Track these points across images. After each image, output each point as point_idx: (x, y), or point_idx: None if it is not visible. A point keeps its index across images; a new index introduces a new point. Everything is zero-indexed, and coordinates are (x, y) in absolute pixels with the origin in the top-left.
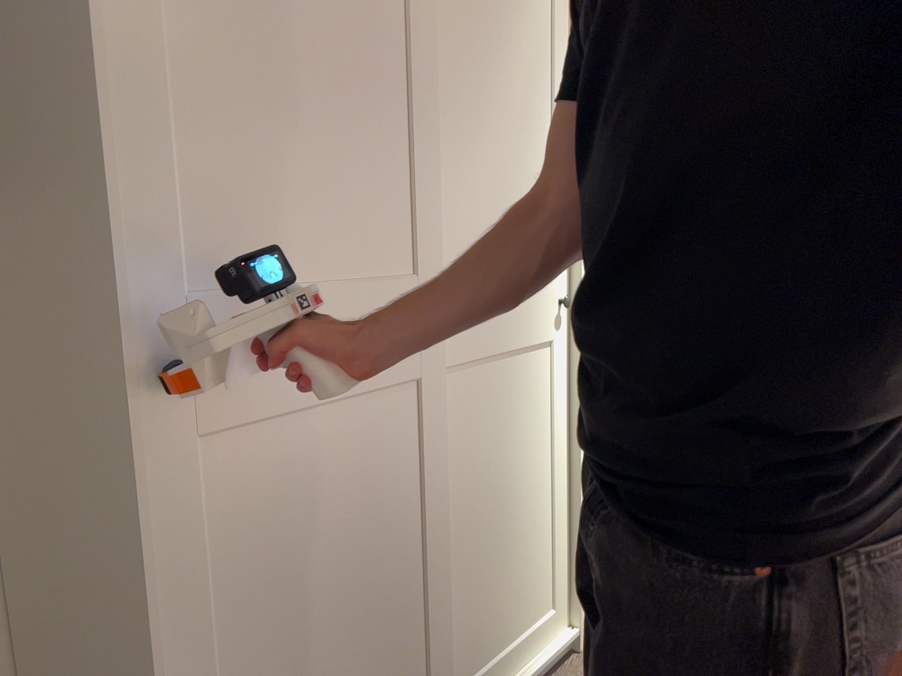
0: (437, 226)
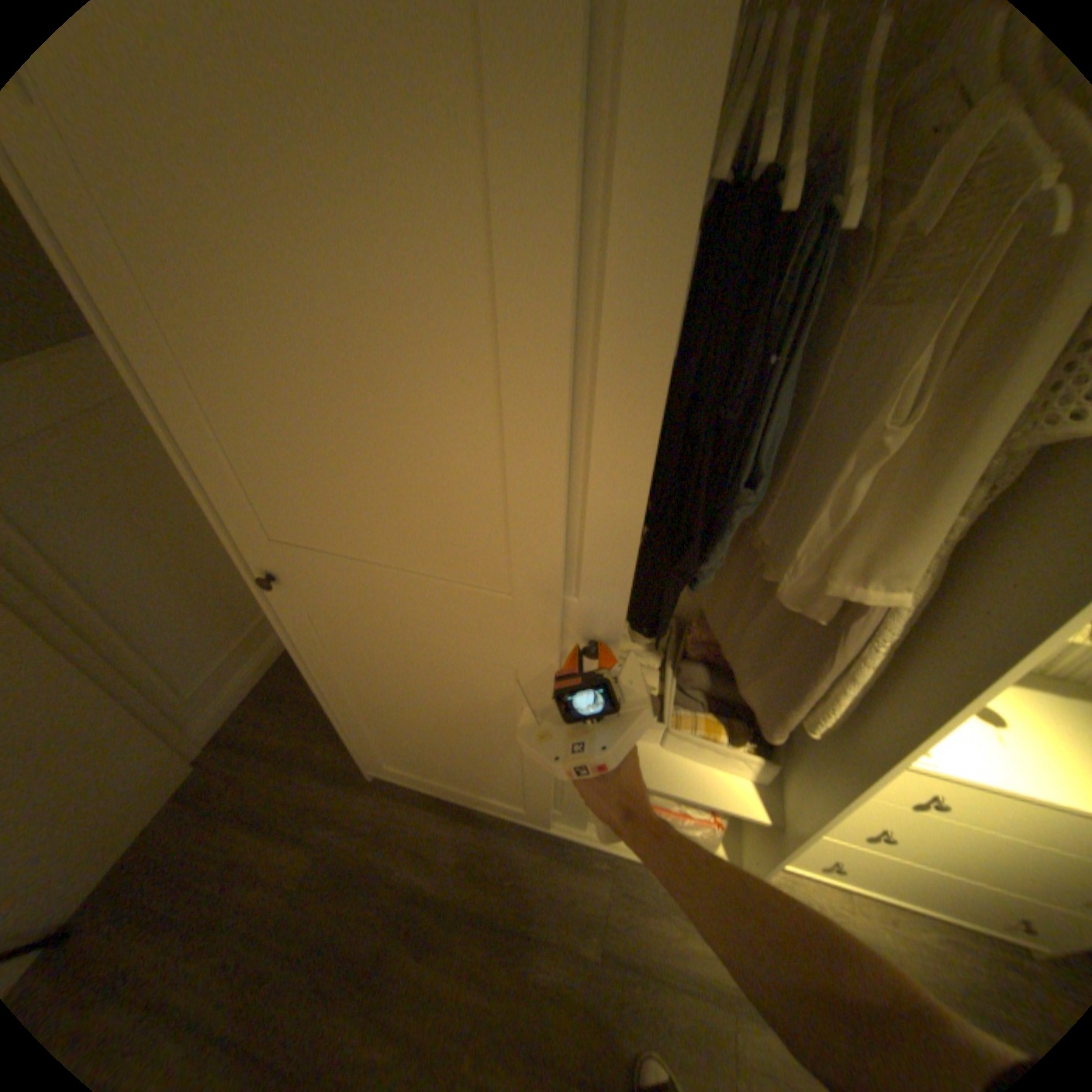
0: (537, 555)
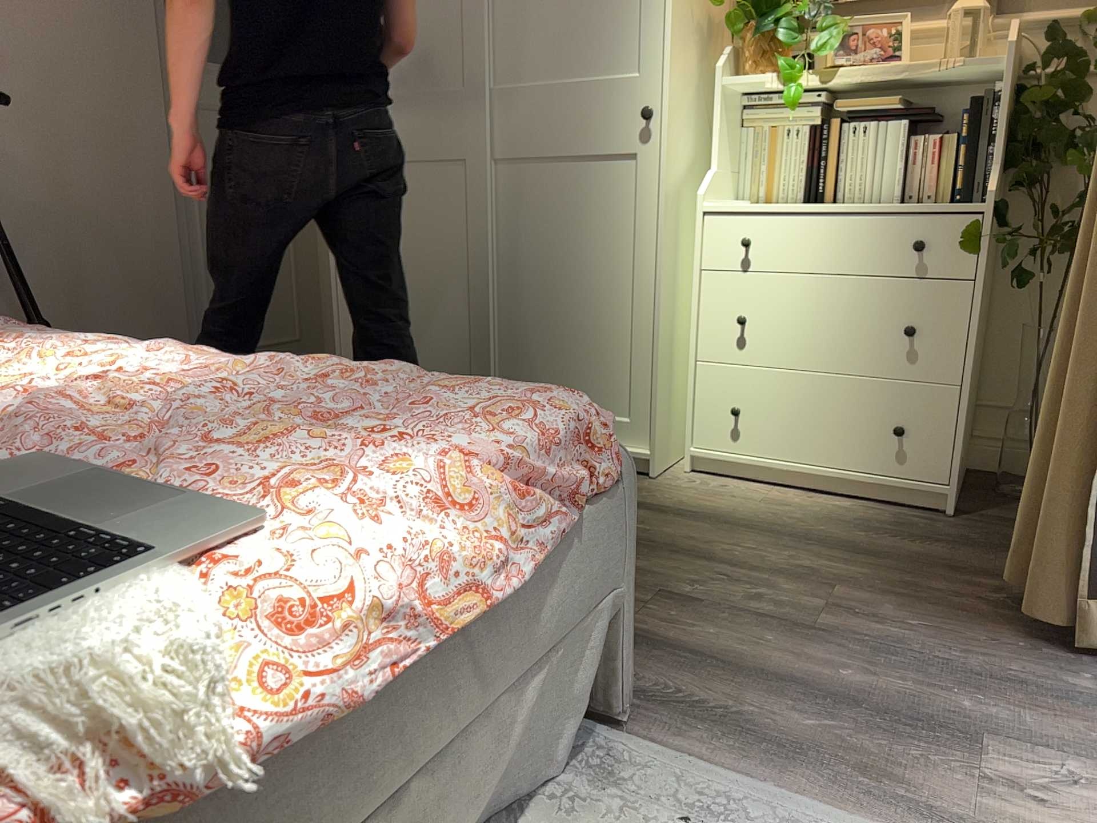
0: (474, 45)
